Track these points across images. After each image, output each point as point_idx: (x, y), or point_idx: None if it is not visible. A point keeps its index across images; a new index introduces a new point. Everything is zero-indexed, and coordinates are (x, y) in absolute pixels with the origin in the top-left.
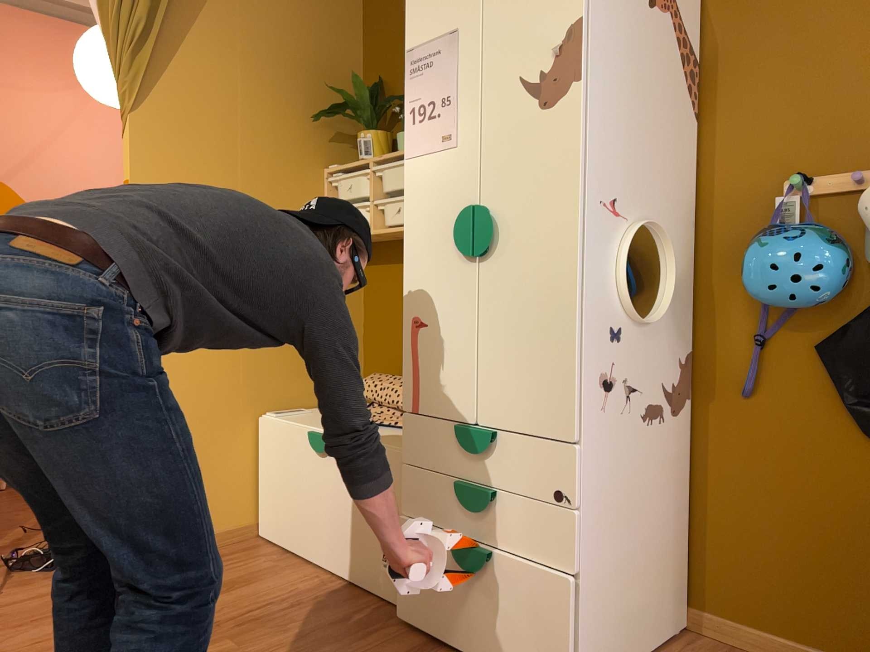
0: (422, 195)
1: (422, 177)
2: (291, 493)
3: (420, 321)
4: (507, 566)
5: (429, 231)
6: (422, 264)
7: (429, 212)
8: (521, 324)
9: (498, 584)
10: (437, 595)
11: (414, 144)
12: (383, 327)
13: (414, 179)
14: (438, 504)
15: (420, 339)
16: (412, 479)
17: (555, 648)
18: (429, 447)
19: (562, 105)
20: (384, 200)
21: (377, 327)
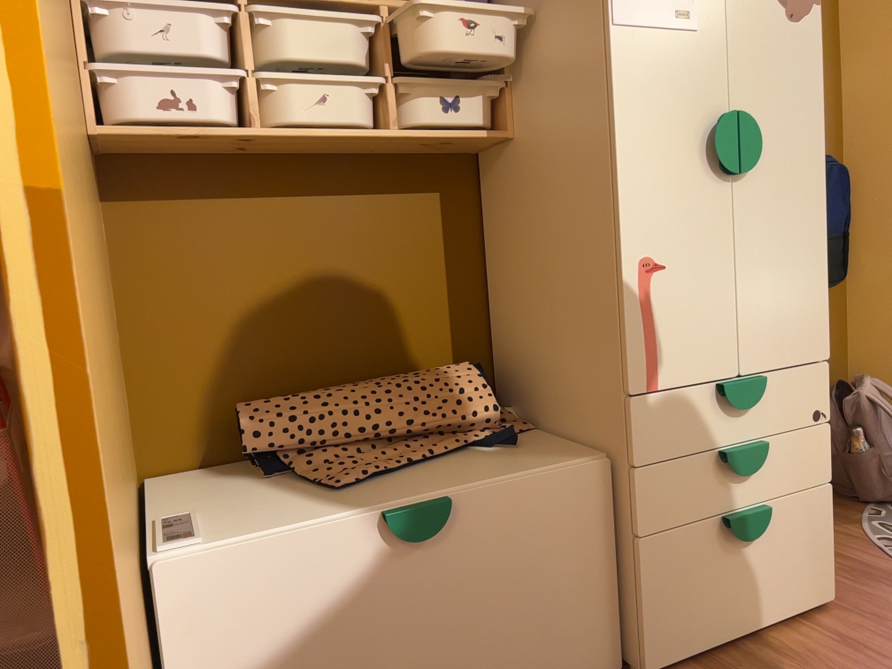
0: (646, 86)
1: (645, 60)
2: (321, 668)
3: (656, 263)
4: (777, 511)
5: (662, 137)
6: (651, 183)
7: (661, 112)
8: (780, 250)
9: (768, 535)
10: (699, 602)
11: (629, 6)
12: (190, 321)
13: (631, 60)
14: (694, 492)
15: (657, 288)
16: (654, 480)
17: (821, 557)
18: (676, 428)
19: (805, 23)
20: (301, 76)
21: (172, 323)
